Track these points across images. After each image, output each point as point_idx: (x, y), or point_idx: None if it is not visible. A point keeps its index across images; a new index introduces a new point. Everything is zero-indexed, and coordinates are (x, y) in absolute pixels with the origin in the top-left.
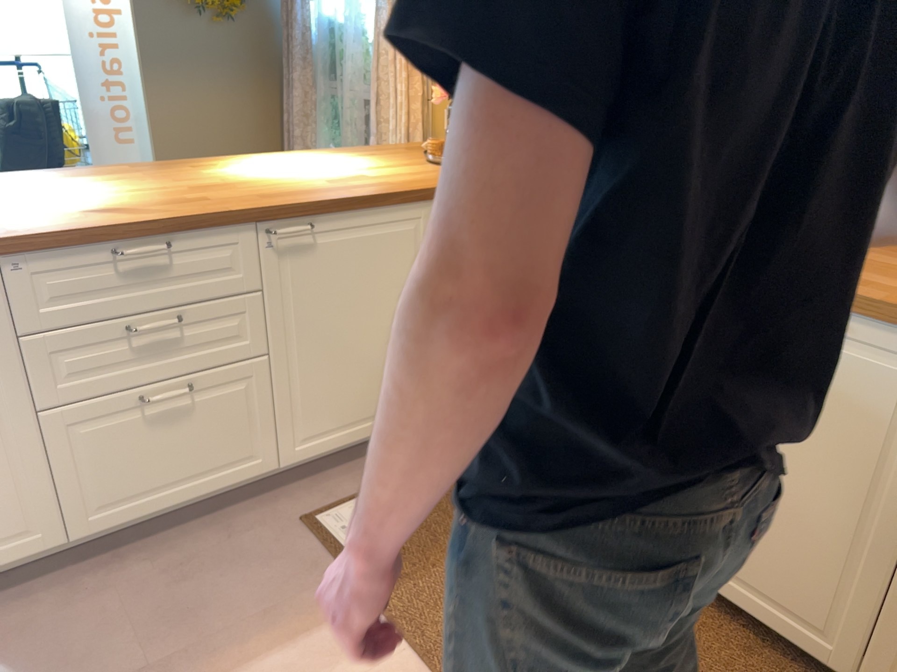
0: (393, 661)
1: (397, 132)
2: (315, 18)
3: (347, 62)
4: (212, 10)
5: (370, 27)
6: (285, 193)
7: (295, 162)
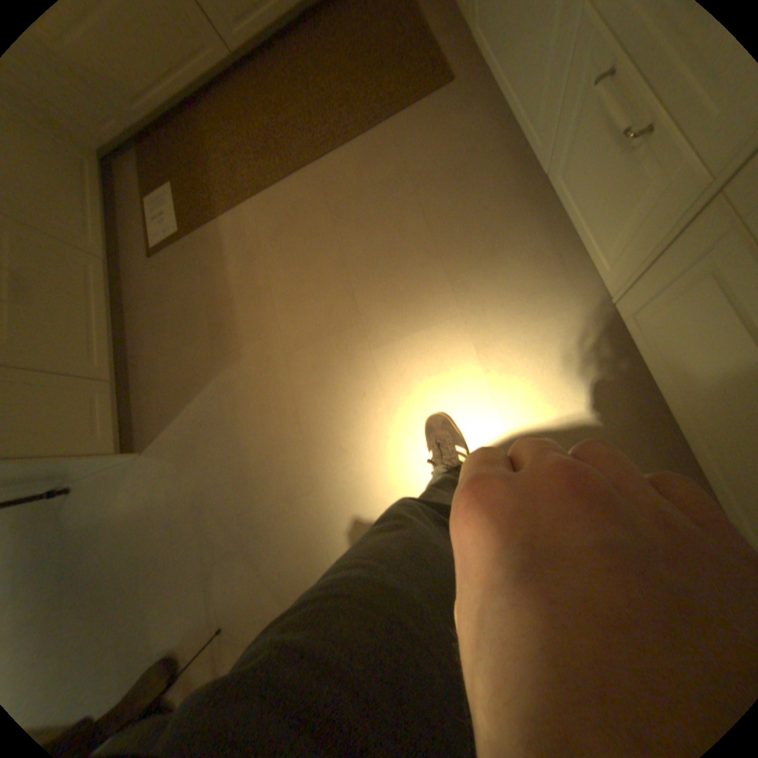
0: (254, 207)
1: None
2: None
3: None
4: None
5: None
6: None
7: None
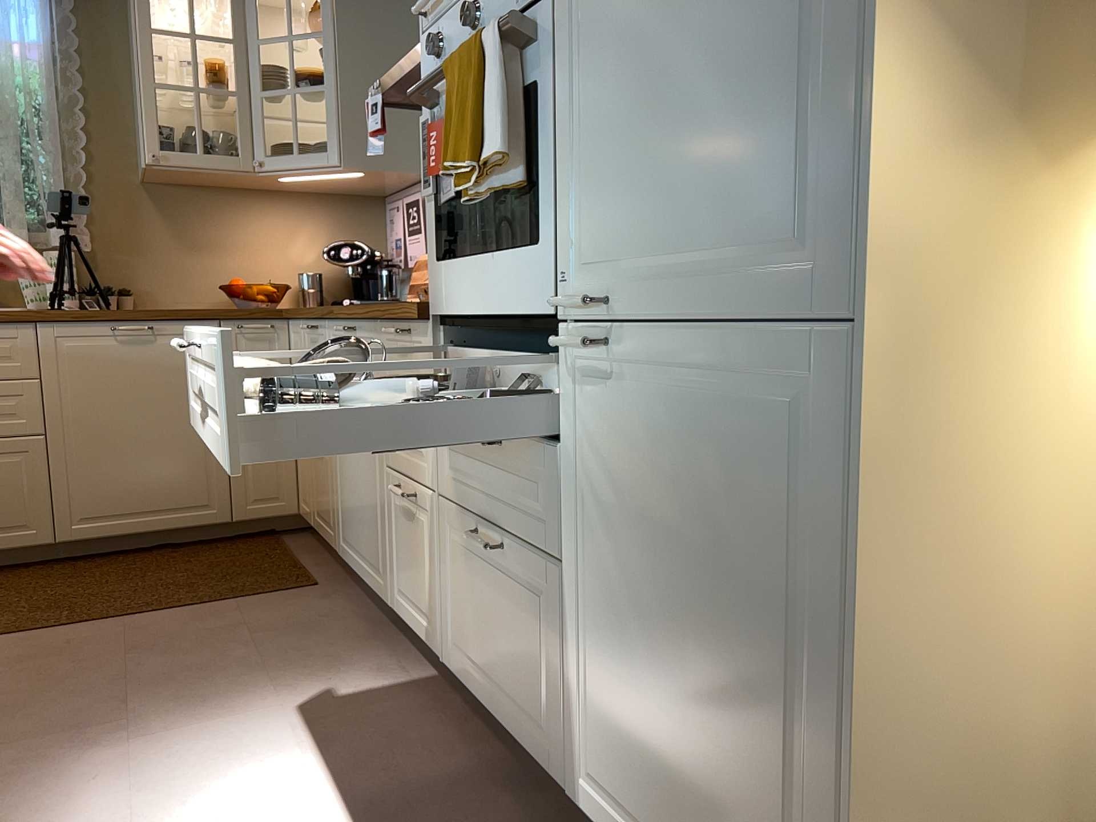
0: None
1: None
2: None
3: None
4: None
5: None
6: None
7: None
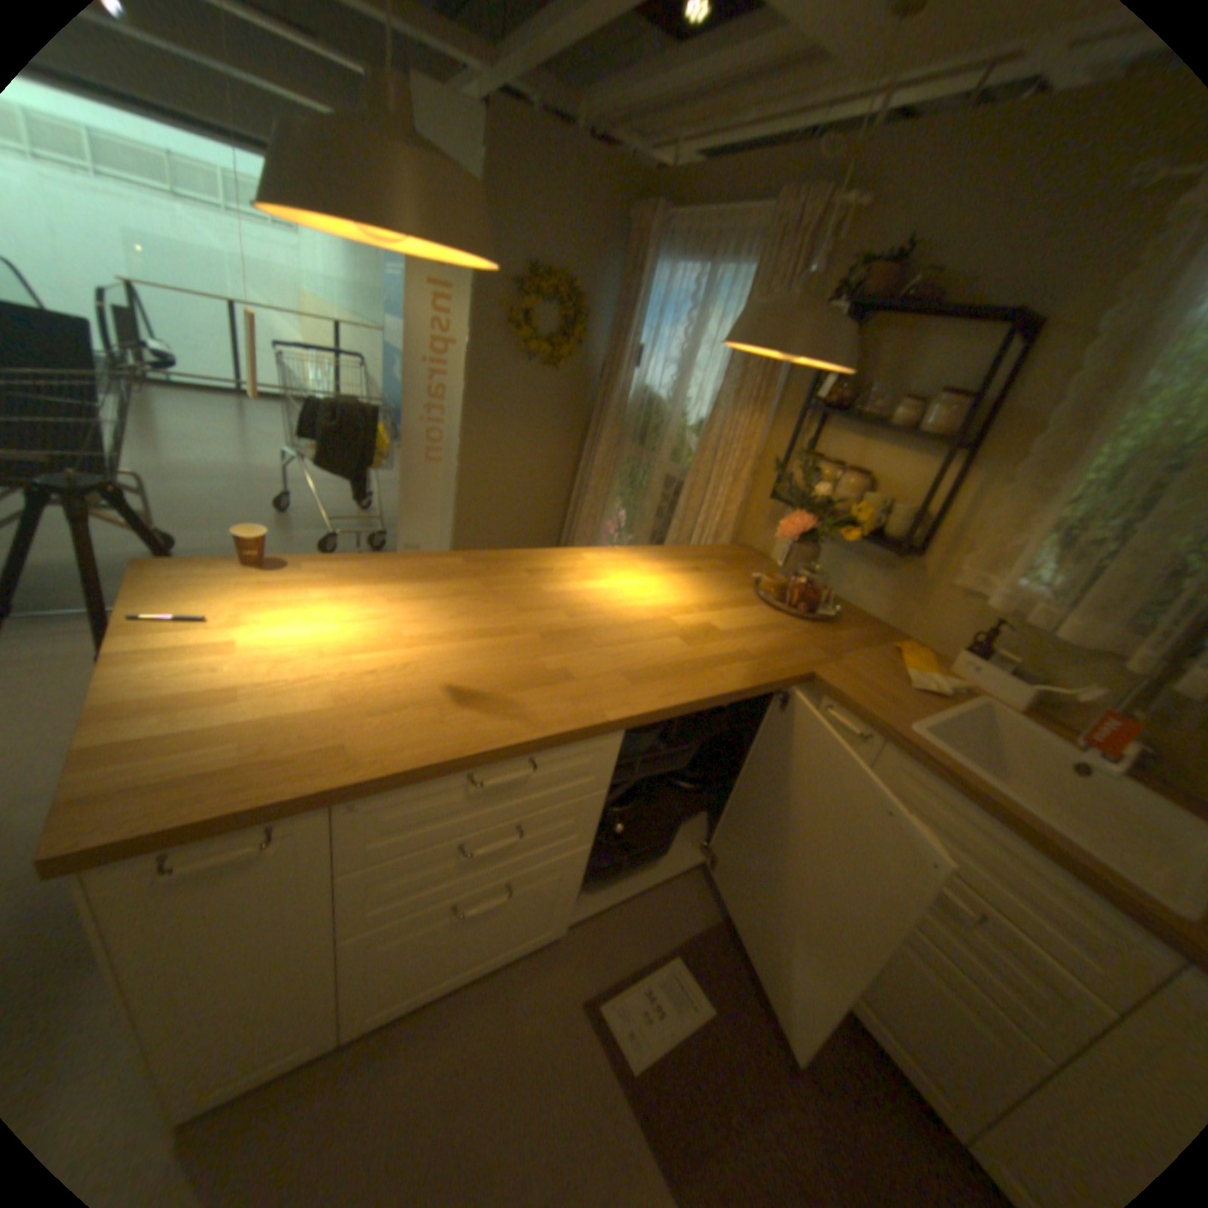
0: None
1: (708, 529)
2: (635, 382)
3: (659, 434)
4: (541, 357)
5: (697, 412)
6: (653, 671)
7: (629, 574)
